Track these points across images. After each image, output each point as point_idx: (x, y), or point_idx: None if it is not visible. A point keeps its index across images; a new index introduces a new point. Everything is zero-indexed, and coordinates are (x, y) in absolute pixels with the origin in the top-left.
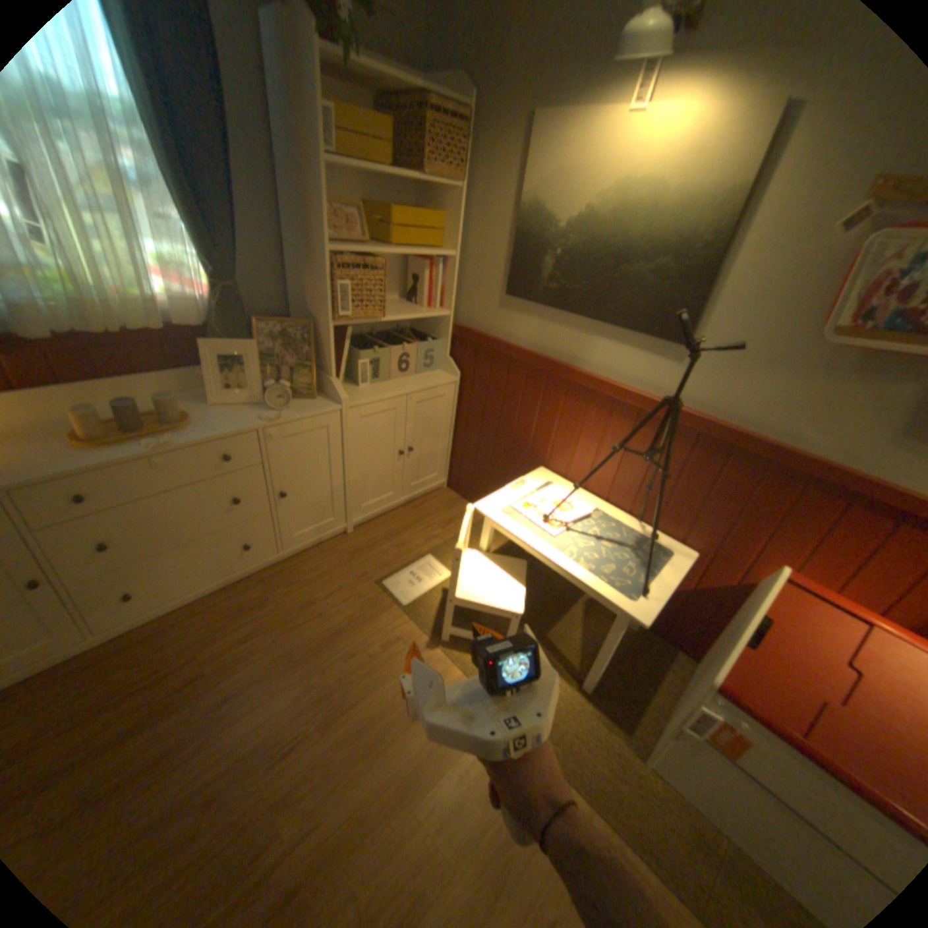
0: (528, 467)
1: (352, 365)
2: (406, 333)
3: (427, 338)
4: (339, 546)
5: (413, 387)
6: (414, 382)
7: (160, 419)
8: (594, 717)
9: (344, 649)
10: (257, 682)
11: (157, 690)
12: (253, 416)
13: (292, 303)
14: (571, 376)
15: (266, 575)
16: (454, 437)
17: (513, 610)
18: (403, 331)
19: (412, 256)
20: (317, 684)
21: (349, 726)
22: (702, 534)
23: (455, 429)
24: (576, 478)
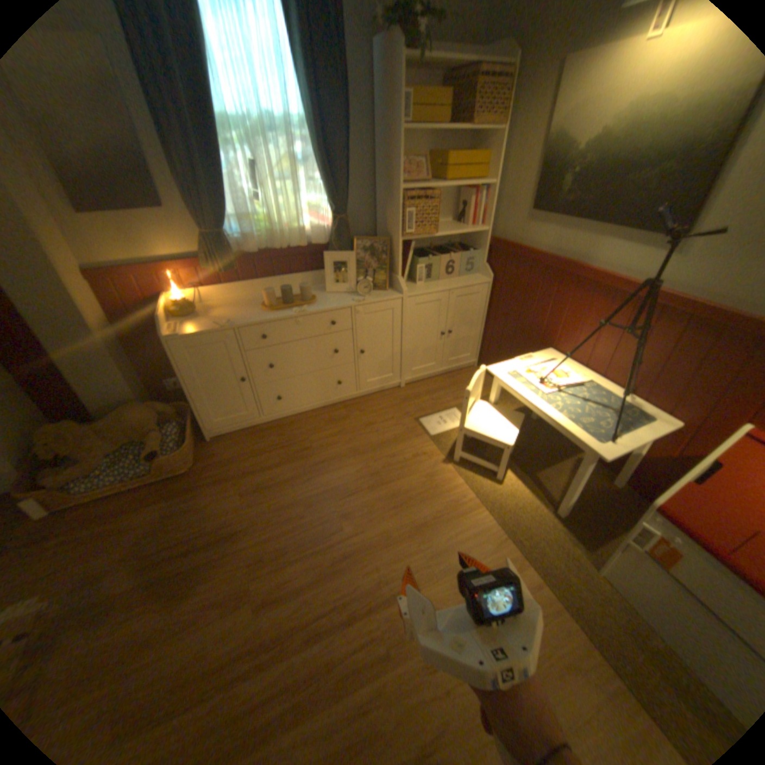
0: (540, 348)
1: (412, 269)
2: (454, 246)
3: (470, 249)
4: (394, 394)
5: (454, 285)
6: (455, 282)
7: (301, 299)
8: (562, 533)
9: (389, 452)
10: (338, 458)
11: (289, 450)
12: (348, 299)
13: (378, 228)
14: (580, 271)
15: (348, 404)
16: (485, 326)
17: (506, 443)
18: (453, 245)
19: (463, 187)
20: (371, 466)
21: (386, 492)
22: (689, 406)
23: (486, 320)
24: (578, 357)
